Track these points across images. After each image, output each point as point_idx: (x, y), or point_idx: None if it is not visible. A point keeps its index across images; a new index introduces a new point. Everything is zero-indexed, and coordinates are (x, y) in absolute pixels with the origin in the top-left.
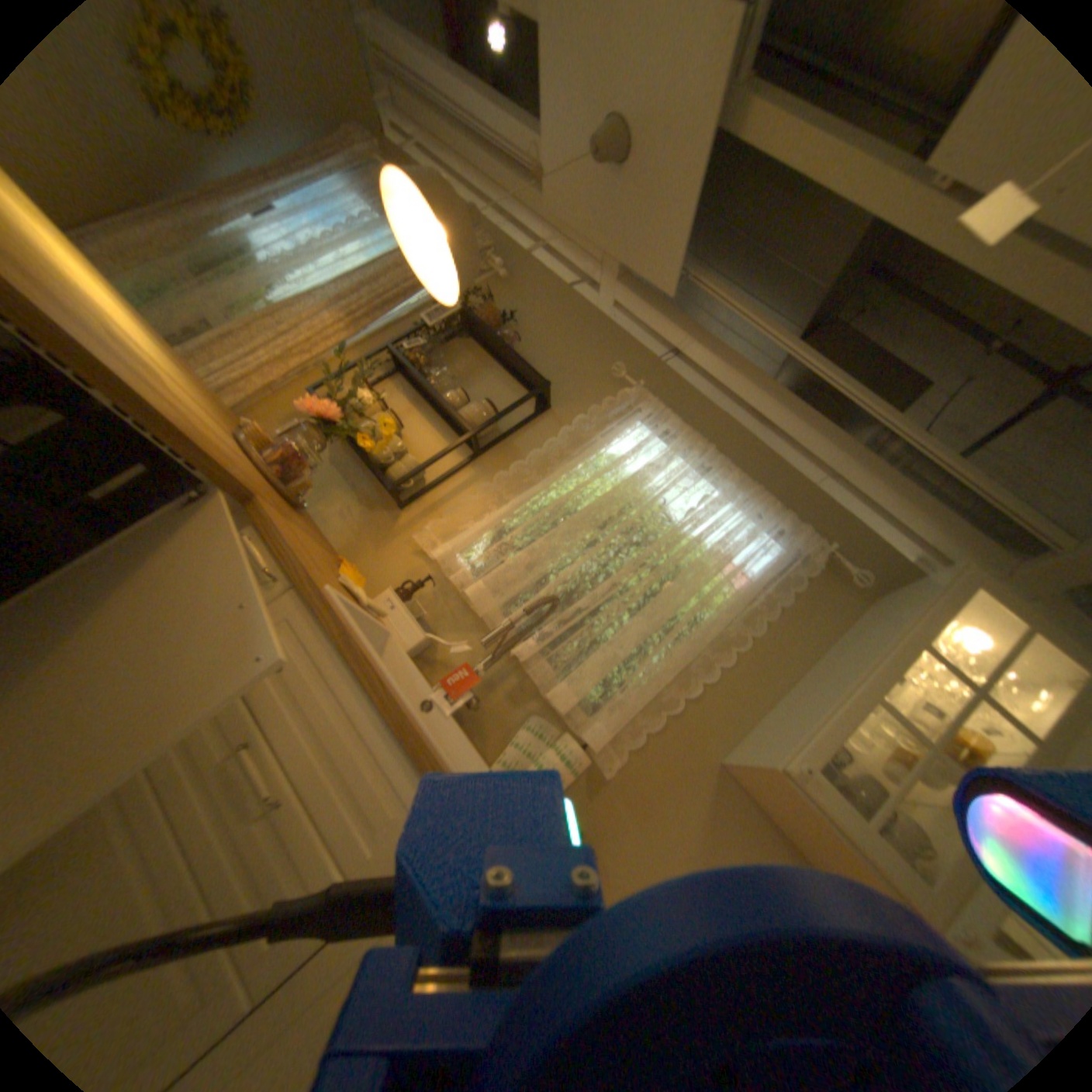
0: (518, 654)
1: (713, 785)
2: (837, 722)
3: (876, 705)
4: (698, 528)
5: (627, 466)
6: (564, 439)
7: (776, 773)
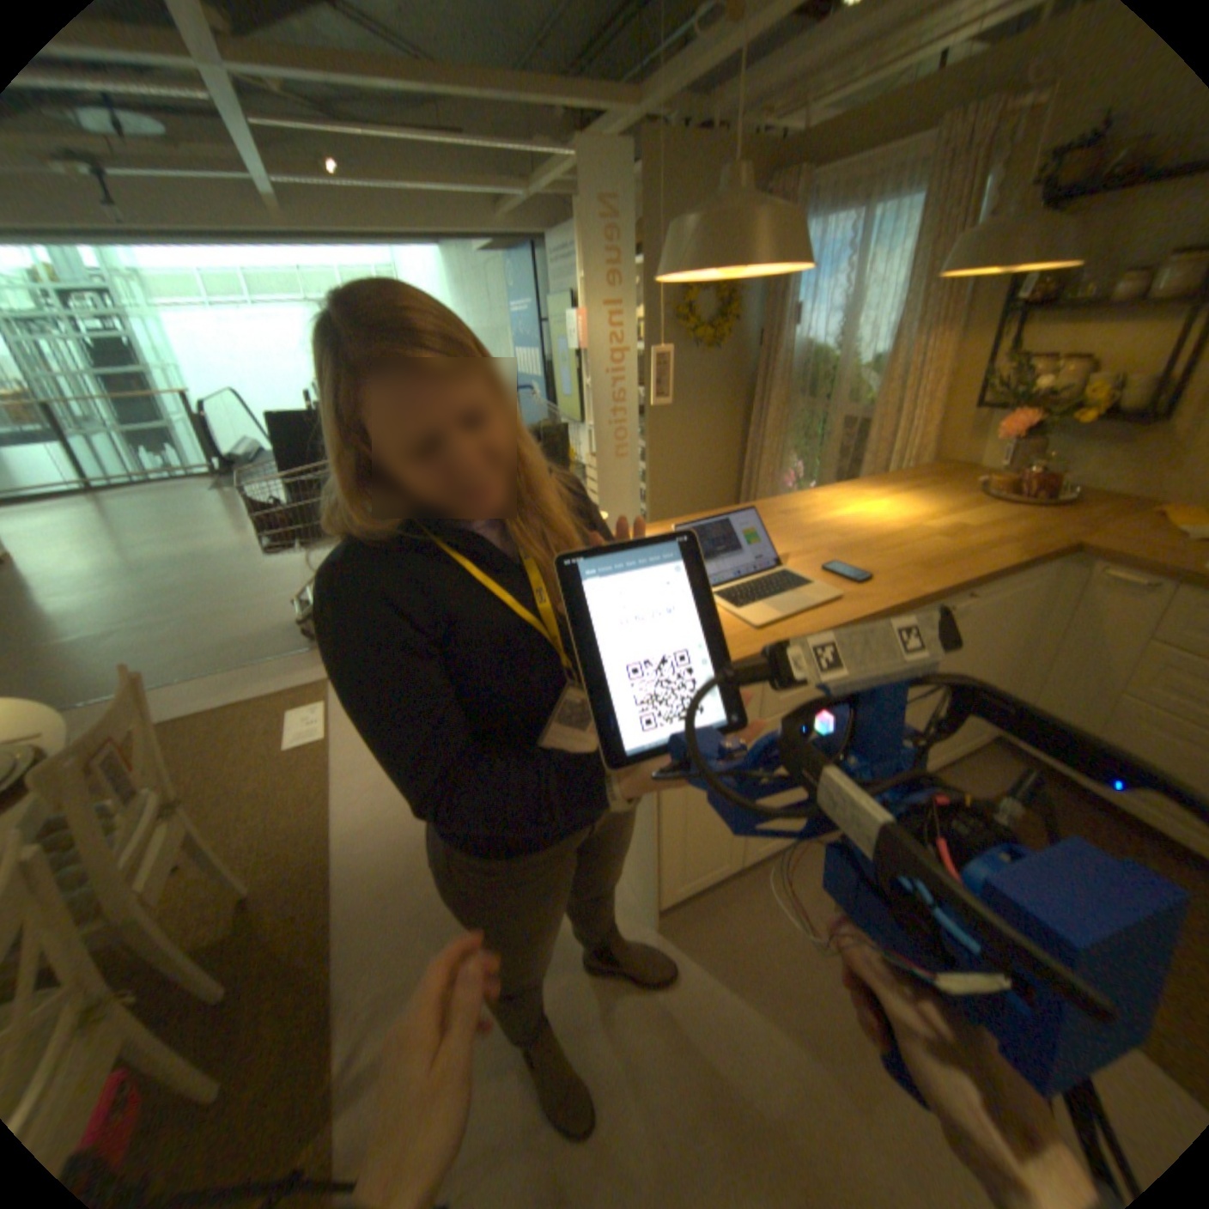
0: None
1: None
2: None
3: None
4: None
5: None
6: None
7: None
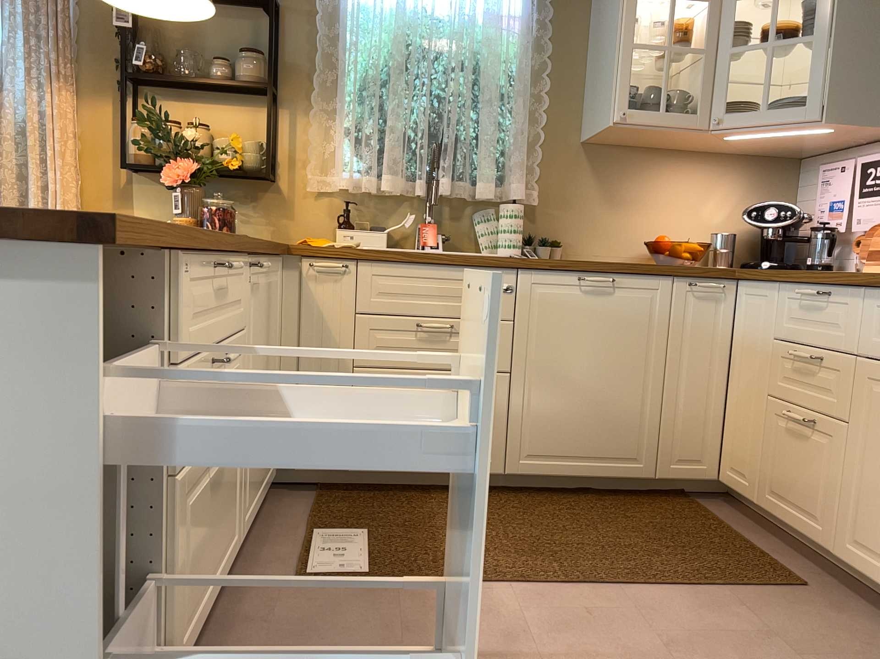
0: (440, 188)
1: (582, 154)
2: (618, 75)
3: (629, 49)
4: (462, 11)
5: (380, 5)
6: (320, 25)
7: (608, 125)
